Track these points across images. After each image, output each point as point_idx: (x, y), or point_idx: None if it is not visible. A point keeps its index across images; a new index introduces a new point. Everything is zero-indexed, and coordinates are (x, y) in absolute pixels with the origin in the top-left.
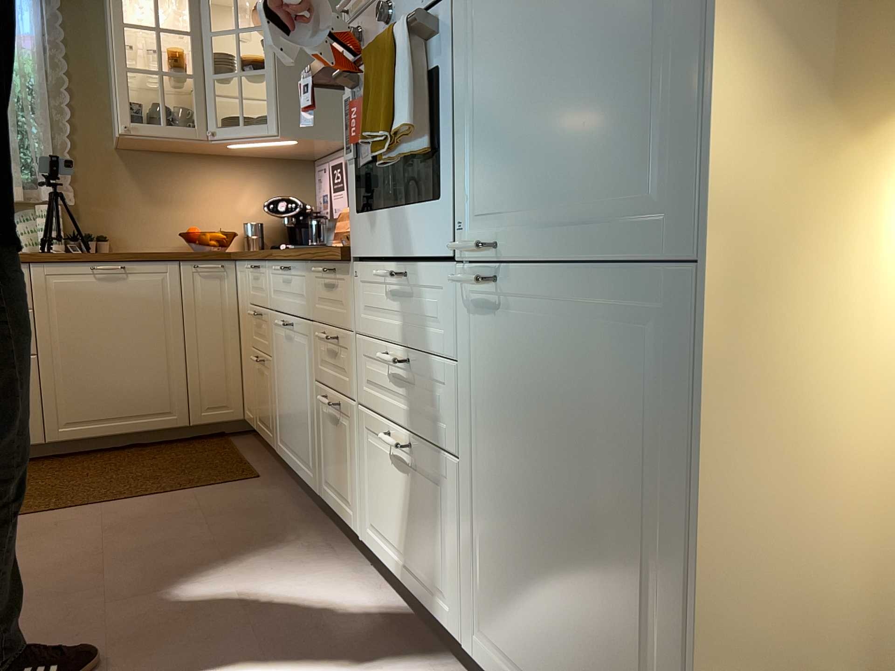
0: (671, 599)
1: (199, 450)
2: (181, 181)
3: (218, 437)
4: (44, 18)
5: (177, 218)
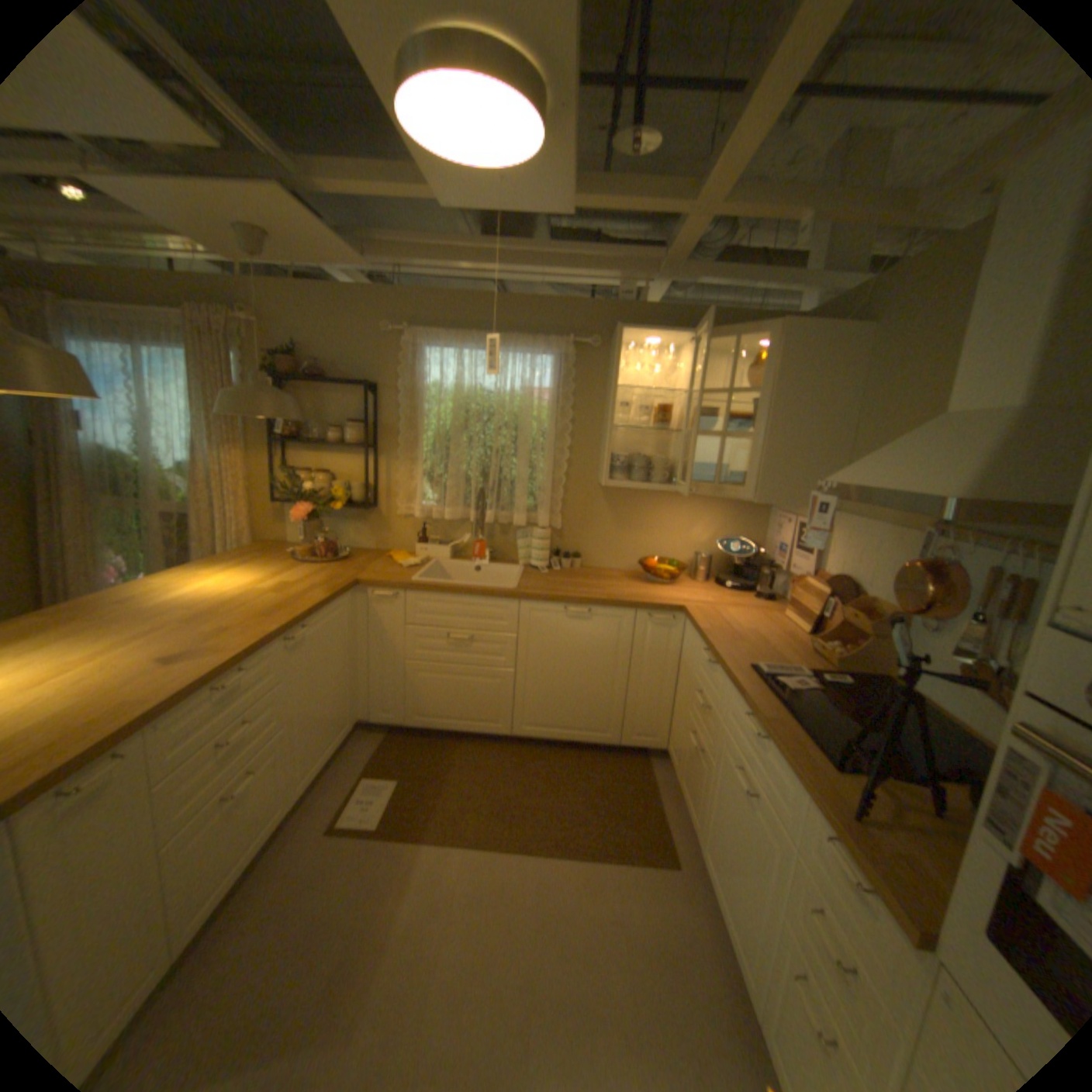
0: None
1: (626, 777)
2: (646, 510)
3: (641, 757)
4: (561, 374)
5: (637, 541)
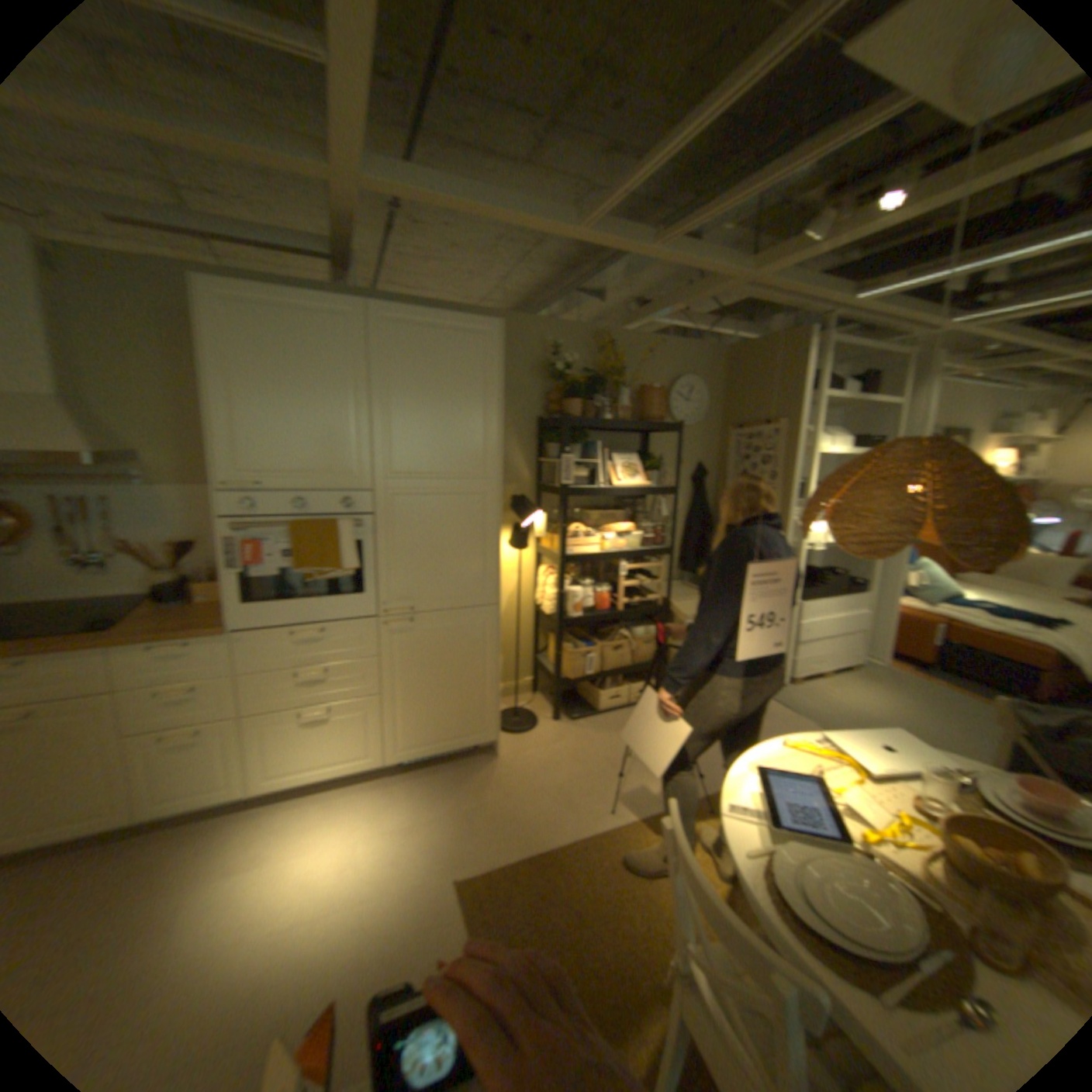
0: (483, 681)
1: None
2: None
3: None
4: None
5: None
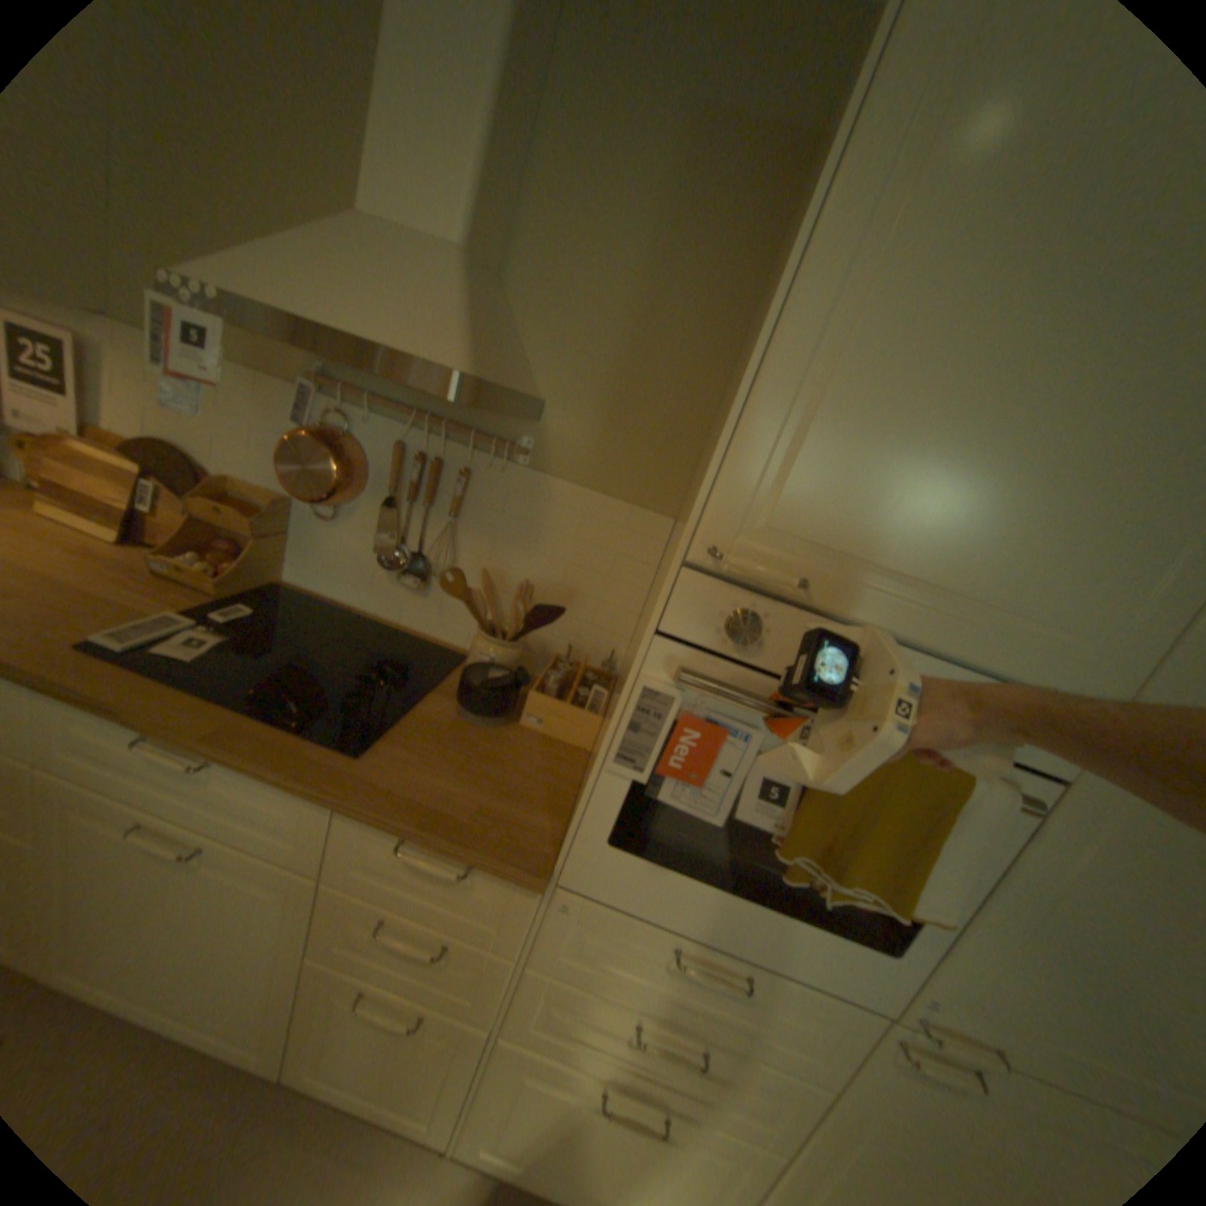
0: None
1: None
2: None
3: None
4: None
5: None
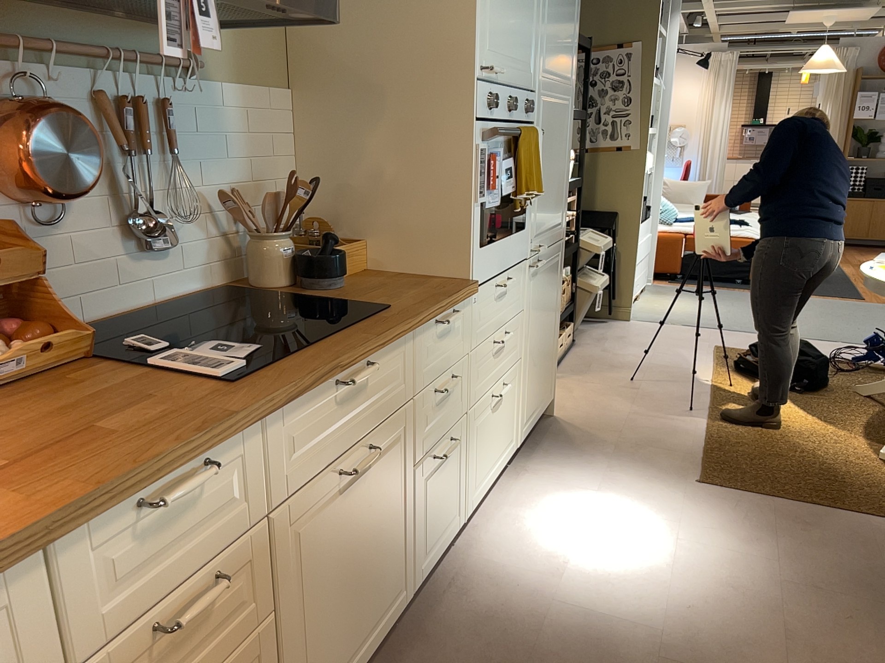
0: (556, 328)
1: None
2: None
3: None
4: None
5: None
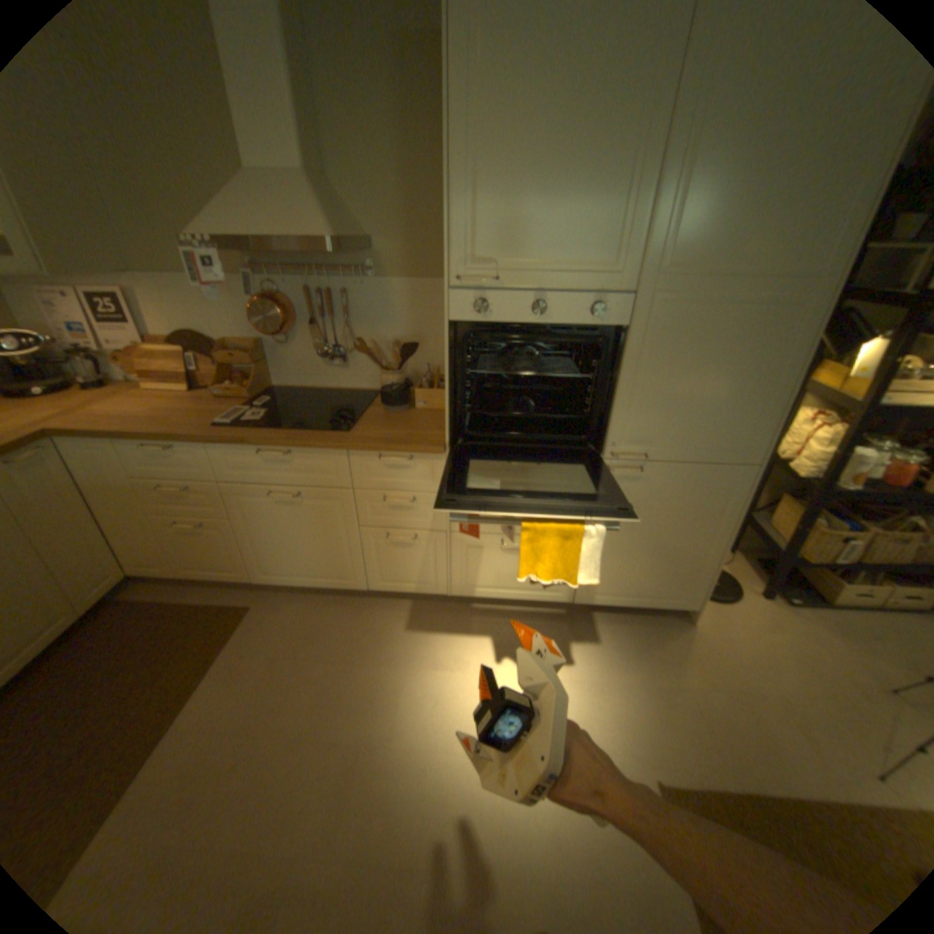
0: (711, 550)
1: (121, 629)
2: None
3: (105, 607)
4: None
5: None
